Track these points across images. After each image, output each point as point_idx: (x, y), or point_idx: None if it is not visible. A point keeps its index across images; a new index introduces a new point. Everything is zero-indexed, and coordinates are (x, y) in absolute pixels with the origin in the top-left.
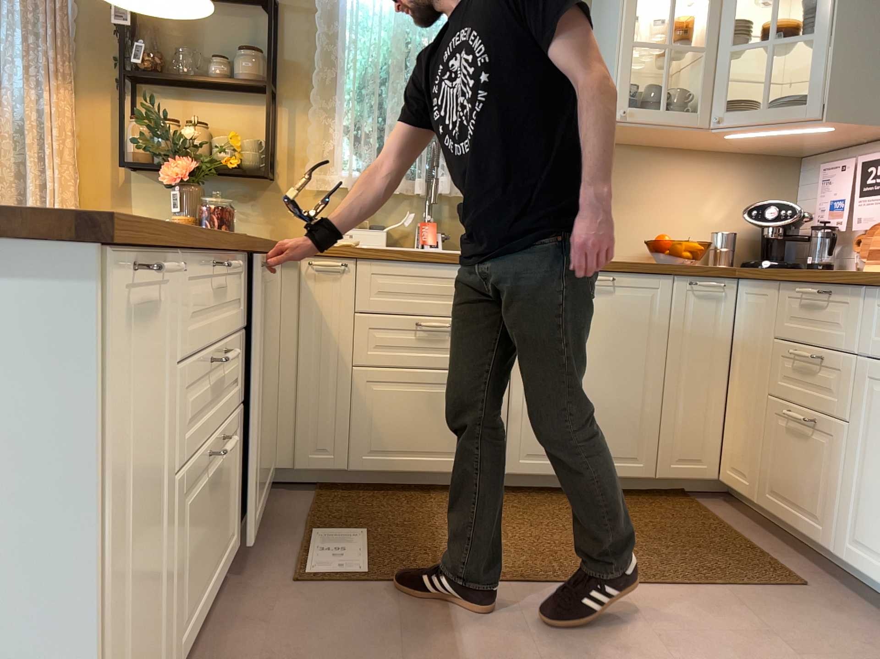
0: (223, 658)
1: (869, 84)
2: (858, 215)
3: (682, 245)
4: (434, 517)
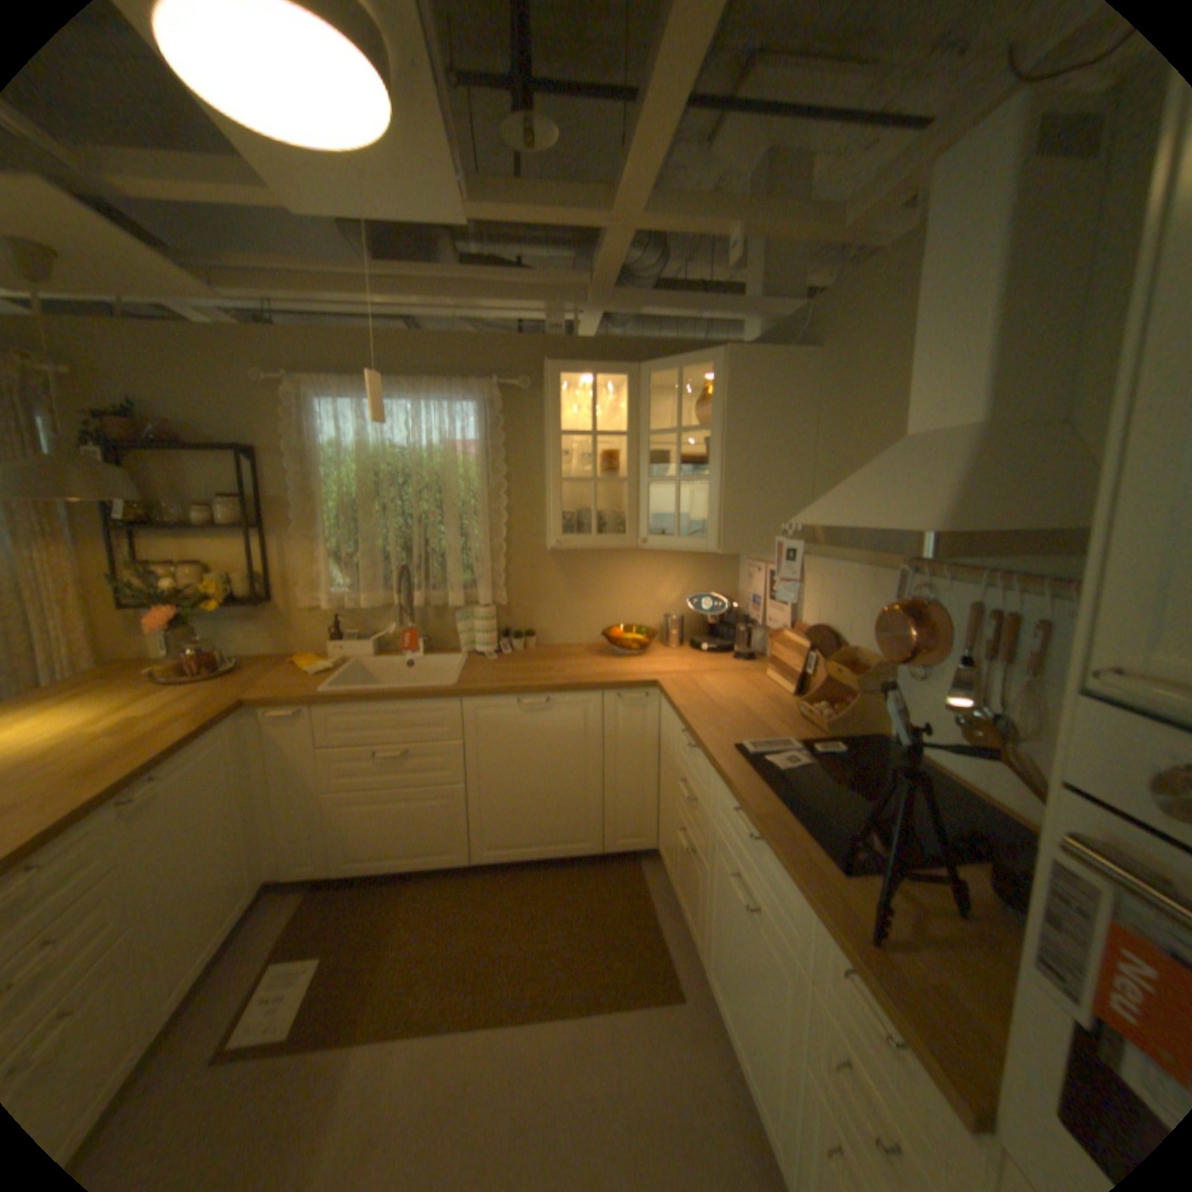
0: None
1: (757, 520)
2: (768, 615)
3: (627, 642)
4: (393, 927)
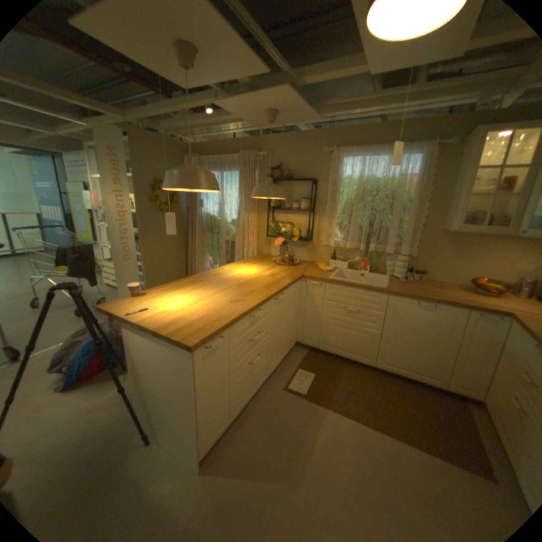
0: (254, 411)
1: None
2: None
3: (491, 288)
4: (341, 376)
